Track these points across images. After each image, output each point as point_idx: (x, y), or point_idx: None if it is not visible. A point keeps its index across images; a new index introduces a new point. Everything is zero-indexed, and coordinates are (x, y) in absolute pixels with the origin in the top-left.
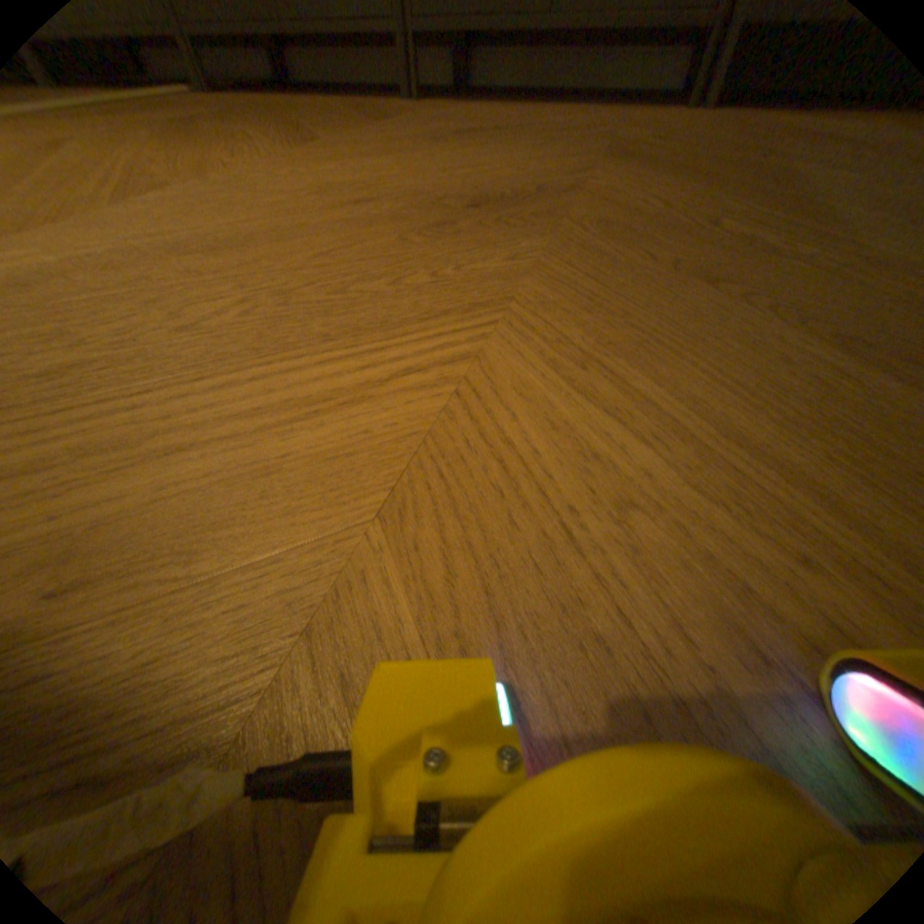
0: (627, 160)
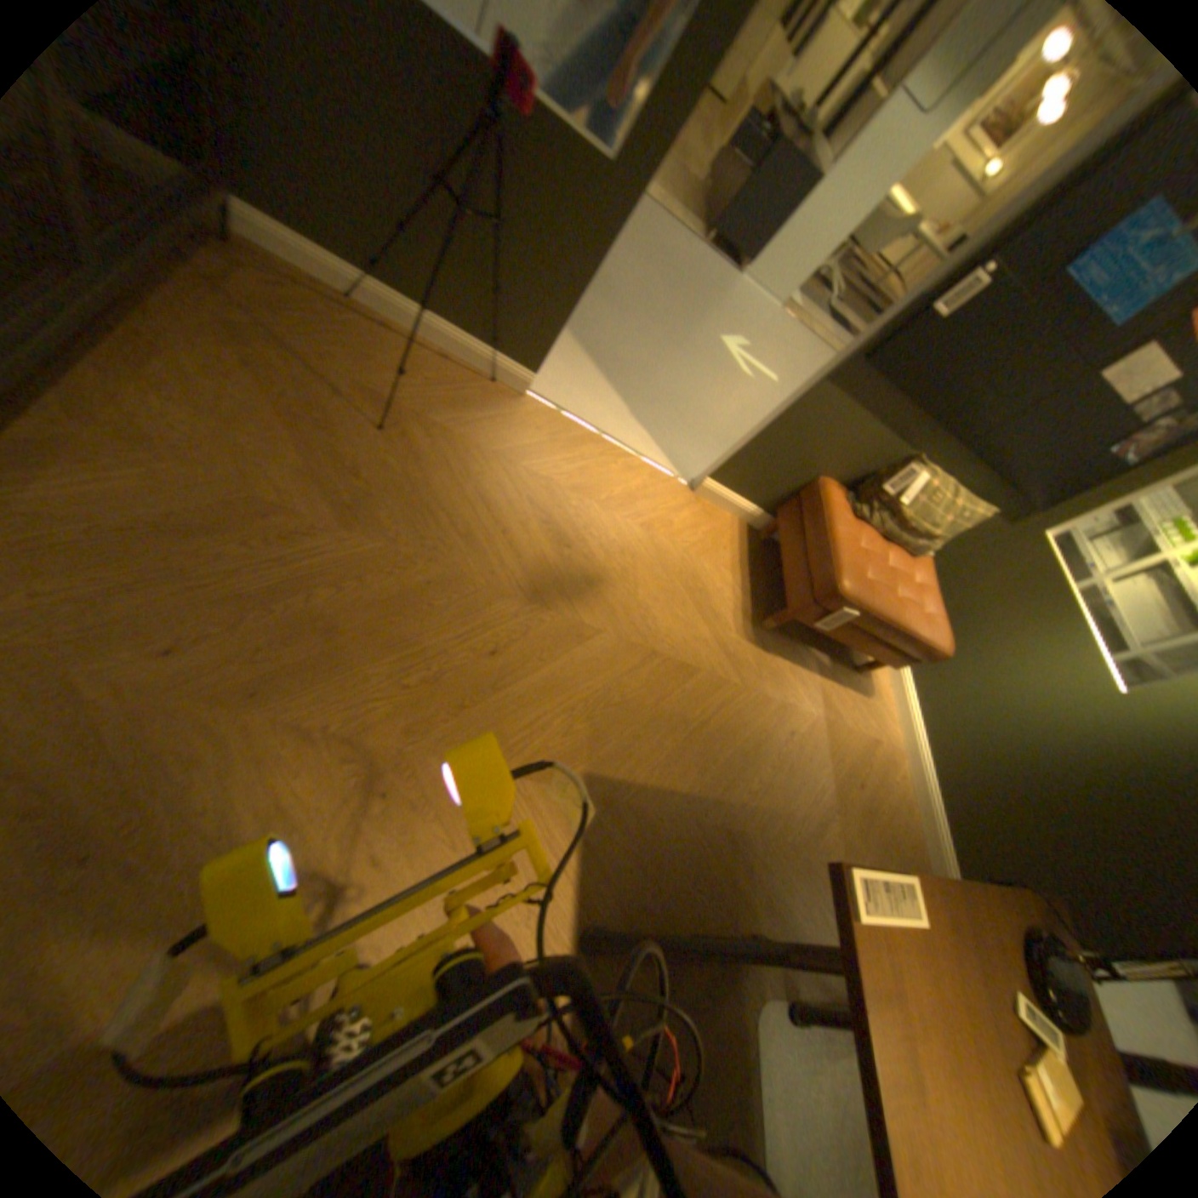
0: (282, 705)
